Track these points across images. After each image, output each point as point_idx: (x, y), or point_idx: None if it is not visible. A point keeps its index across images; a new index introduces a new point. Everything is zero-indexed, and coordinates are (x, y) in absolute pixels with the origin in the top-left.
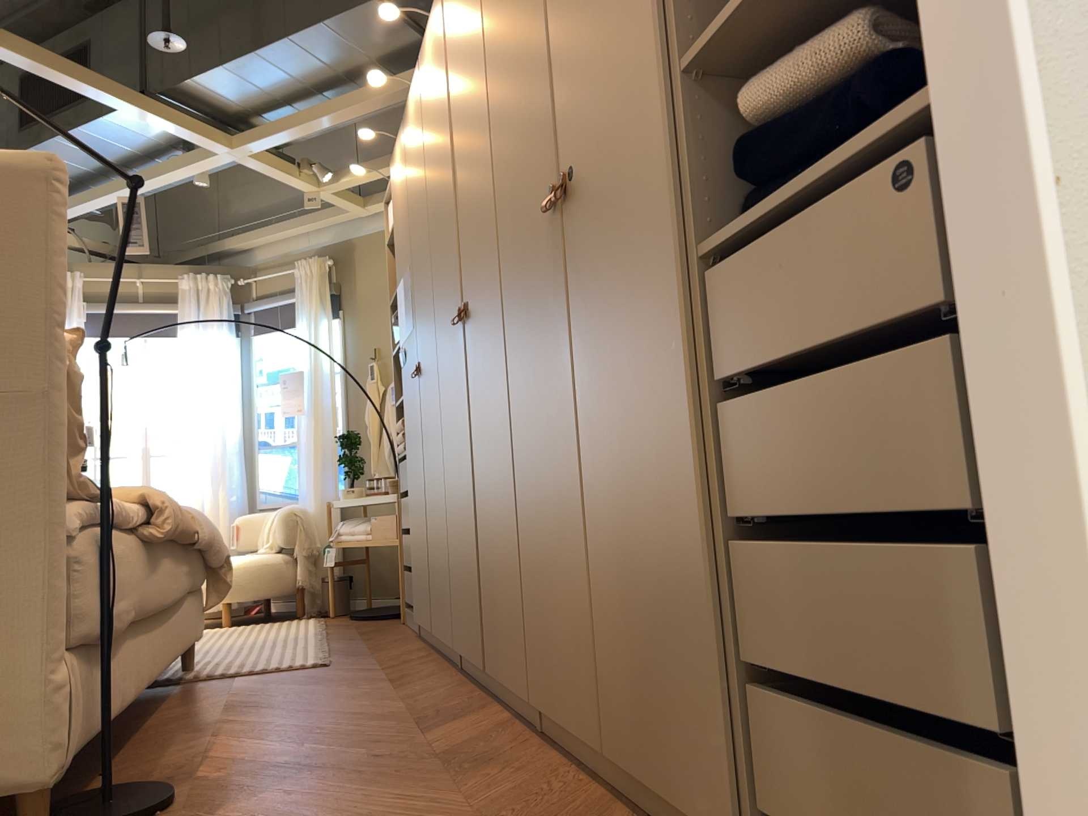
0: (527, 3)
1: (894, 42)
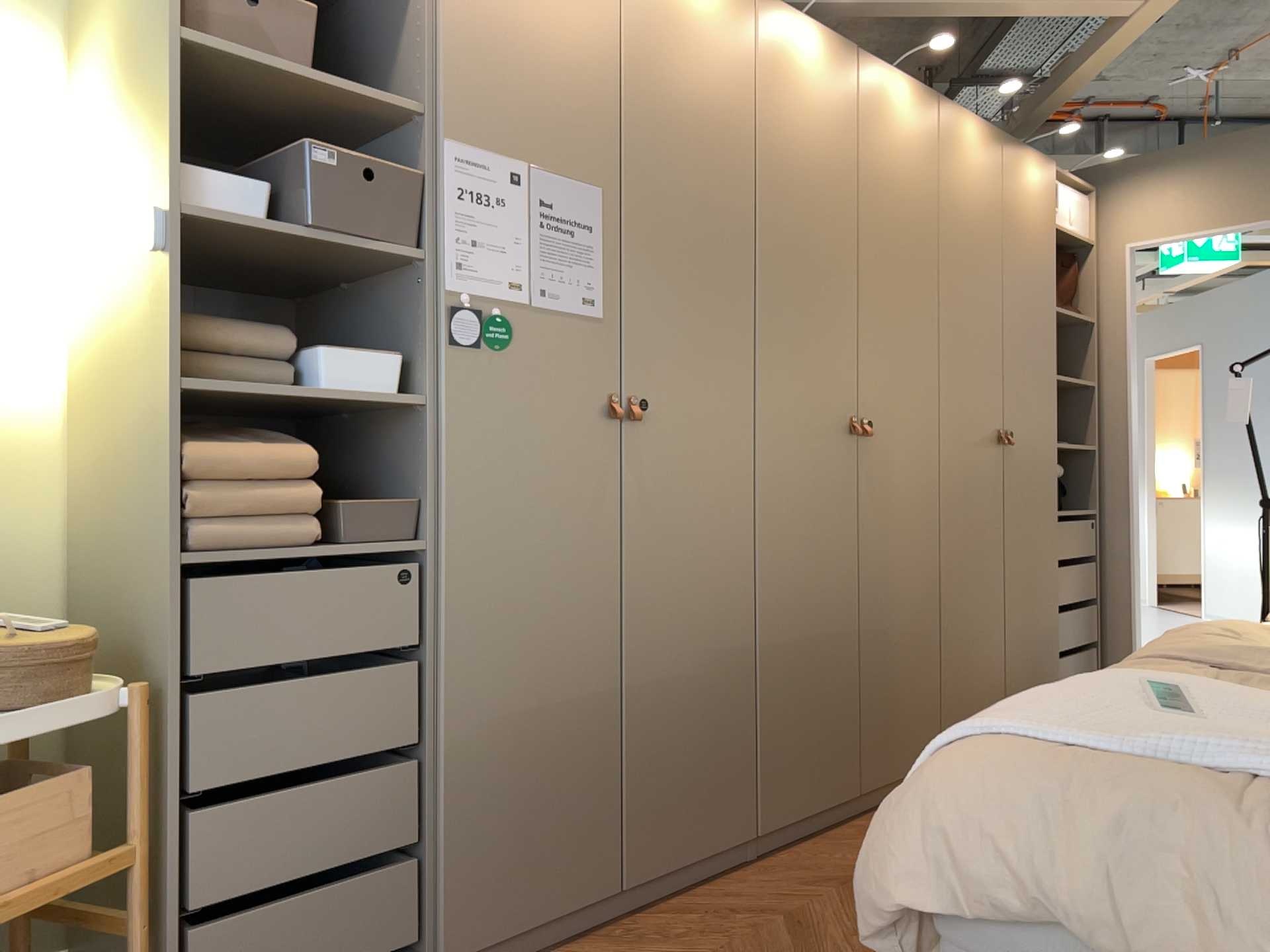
0: (983, 290)
1: (1060, 475)
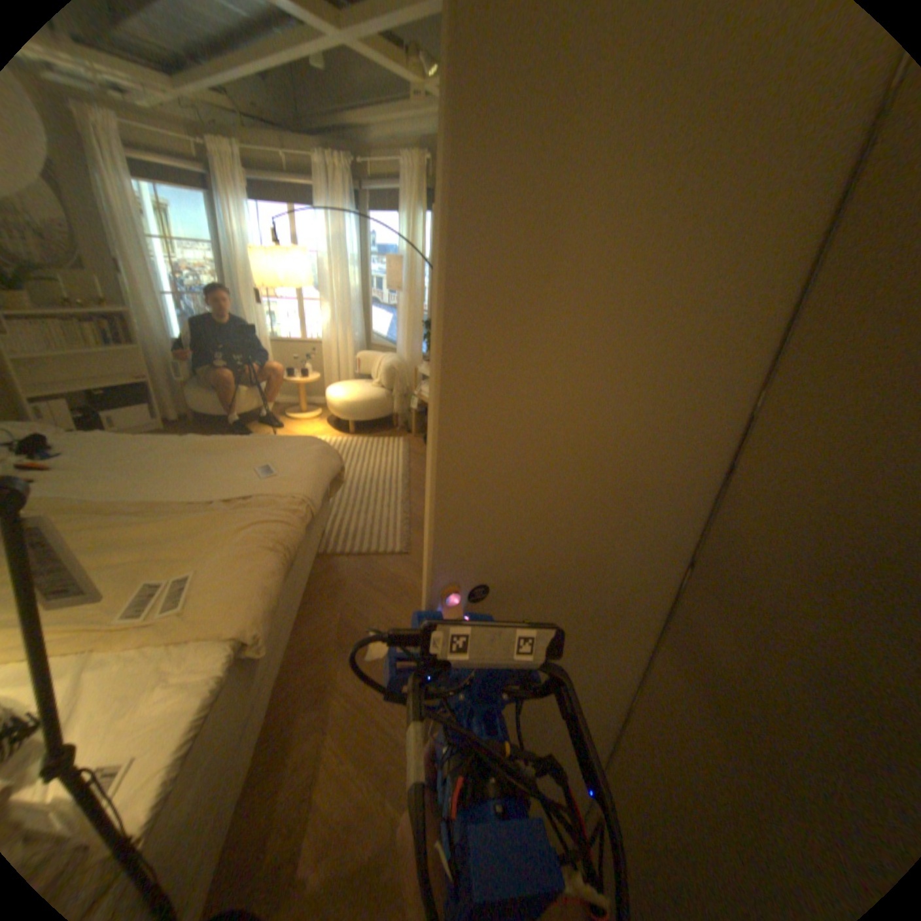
0: None
1: None
